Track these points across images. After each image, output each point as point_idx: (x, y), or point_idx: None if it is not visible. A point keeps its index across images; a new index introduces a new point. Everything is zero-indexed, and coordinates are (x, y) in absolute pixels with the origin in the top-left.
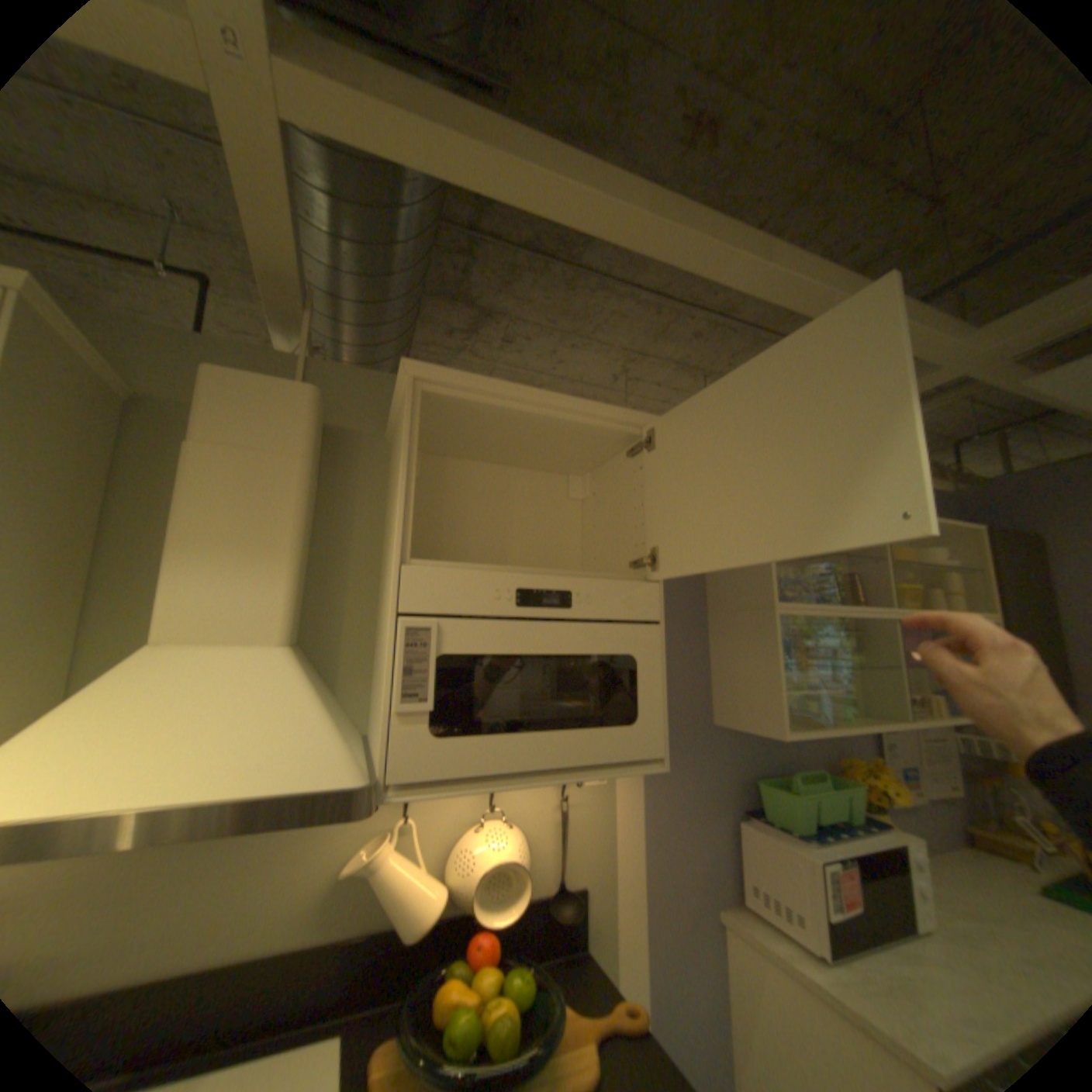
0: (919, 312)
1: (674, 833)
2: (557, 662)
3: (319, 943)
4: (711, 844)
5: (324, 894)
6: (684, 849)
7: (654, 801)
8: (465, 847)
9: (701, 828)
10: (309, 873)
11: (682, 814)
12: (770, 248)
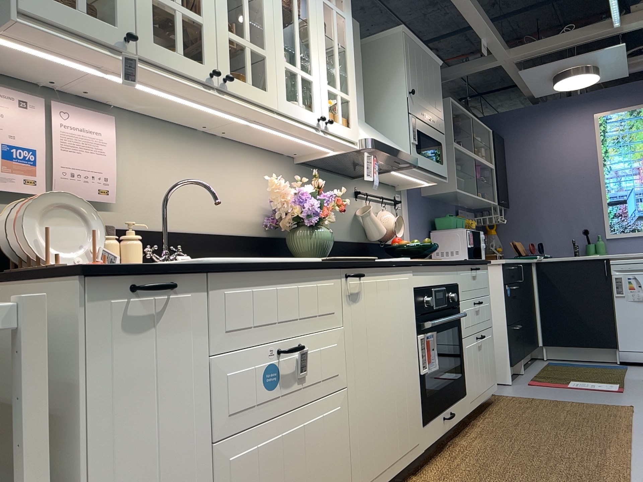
0: (500, 41)
1: (416, 232)
2: (429, 141)
3: (353, 241)
4: (424, 239)
5: (351, 225)
6: (419, 239)
7: (412, 219)
8: (383, 215)
9: (422, 233)
10: (348, 216)
11: (418, 226)
12: (480, 11)
